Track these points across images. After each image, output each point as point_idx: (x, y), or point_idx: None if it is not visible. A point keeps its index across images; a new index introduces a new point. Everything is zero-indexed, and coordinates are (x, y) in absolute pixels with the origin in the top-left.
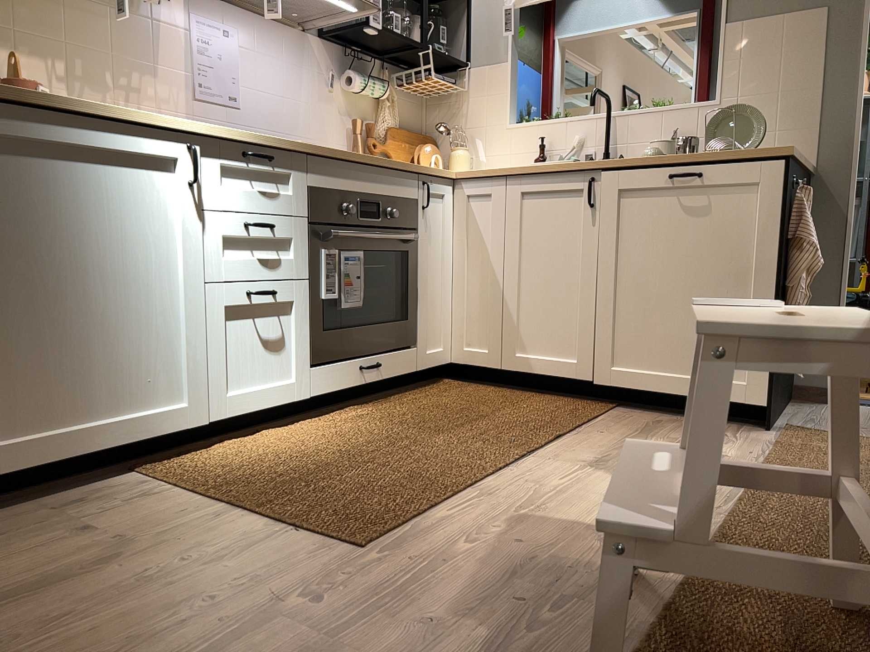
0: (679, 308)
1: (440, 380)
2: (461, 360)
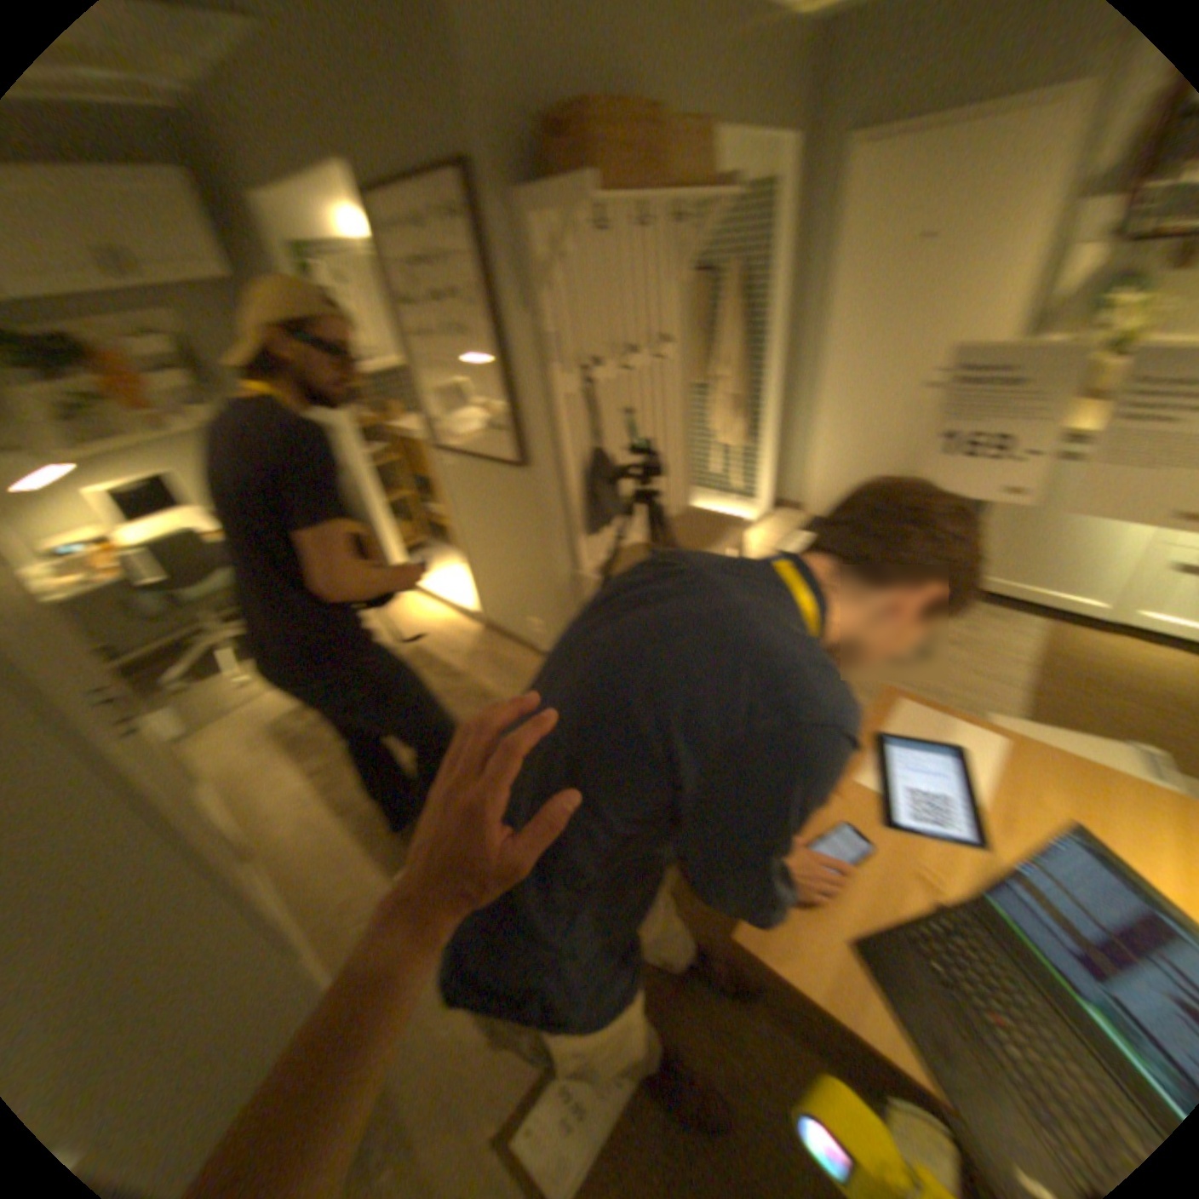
0: None
1: None
2: None
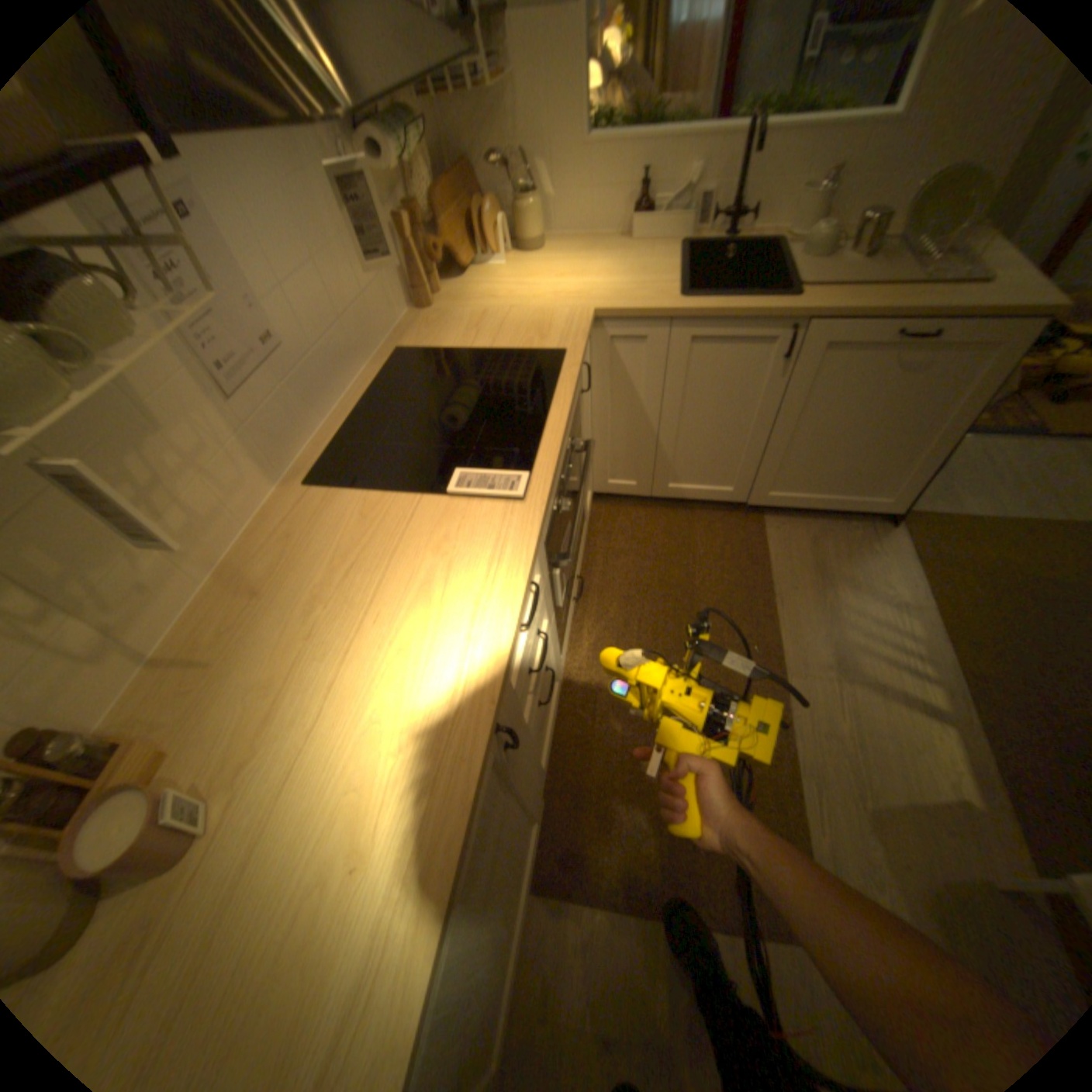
0: (853, 451)
1: None
2: (602, 492)
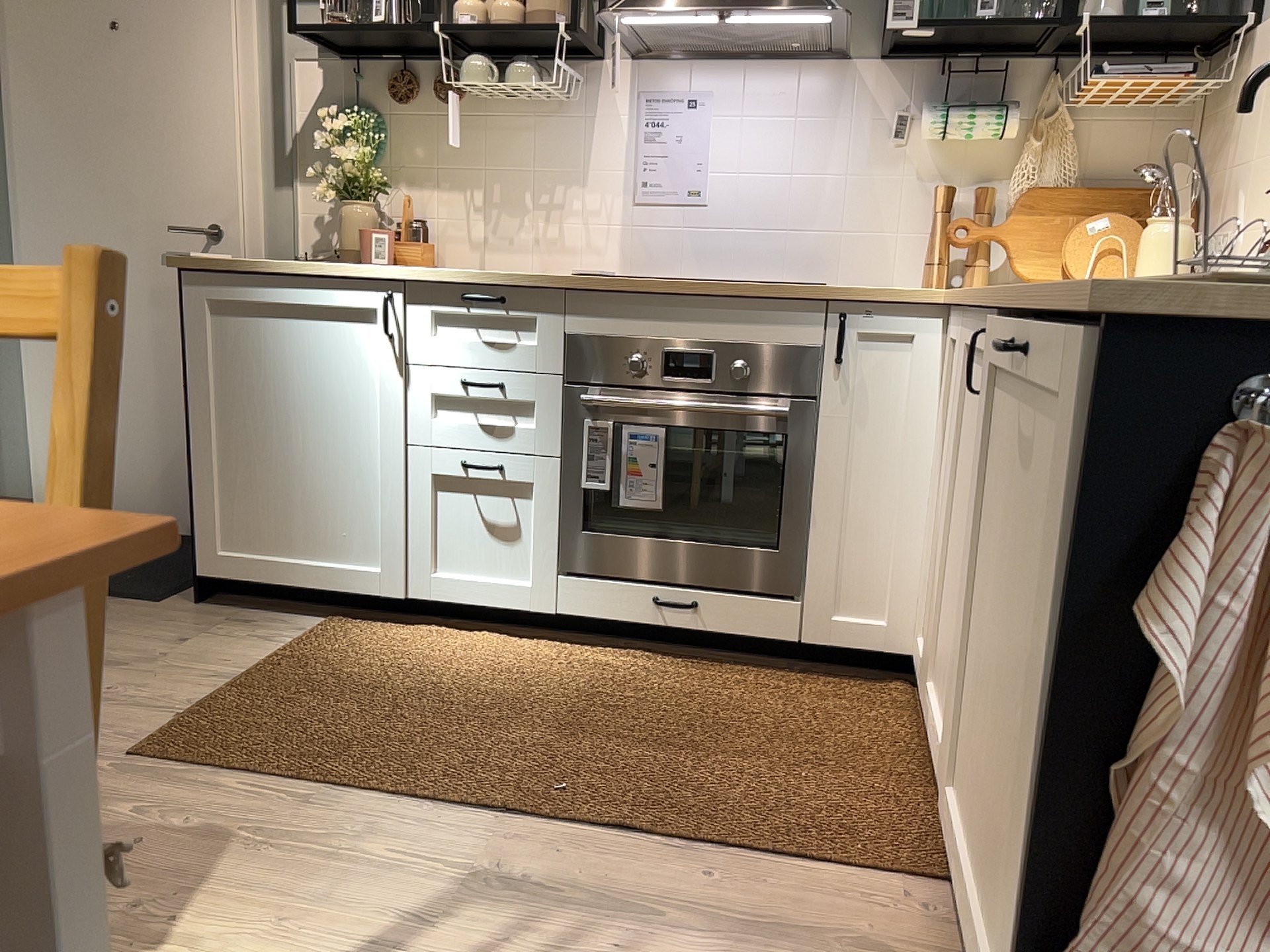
0: (1005, 724)
1: (907, 683)
2: (917, 660)
